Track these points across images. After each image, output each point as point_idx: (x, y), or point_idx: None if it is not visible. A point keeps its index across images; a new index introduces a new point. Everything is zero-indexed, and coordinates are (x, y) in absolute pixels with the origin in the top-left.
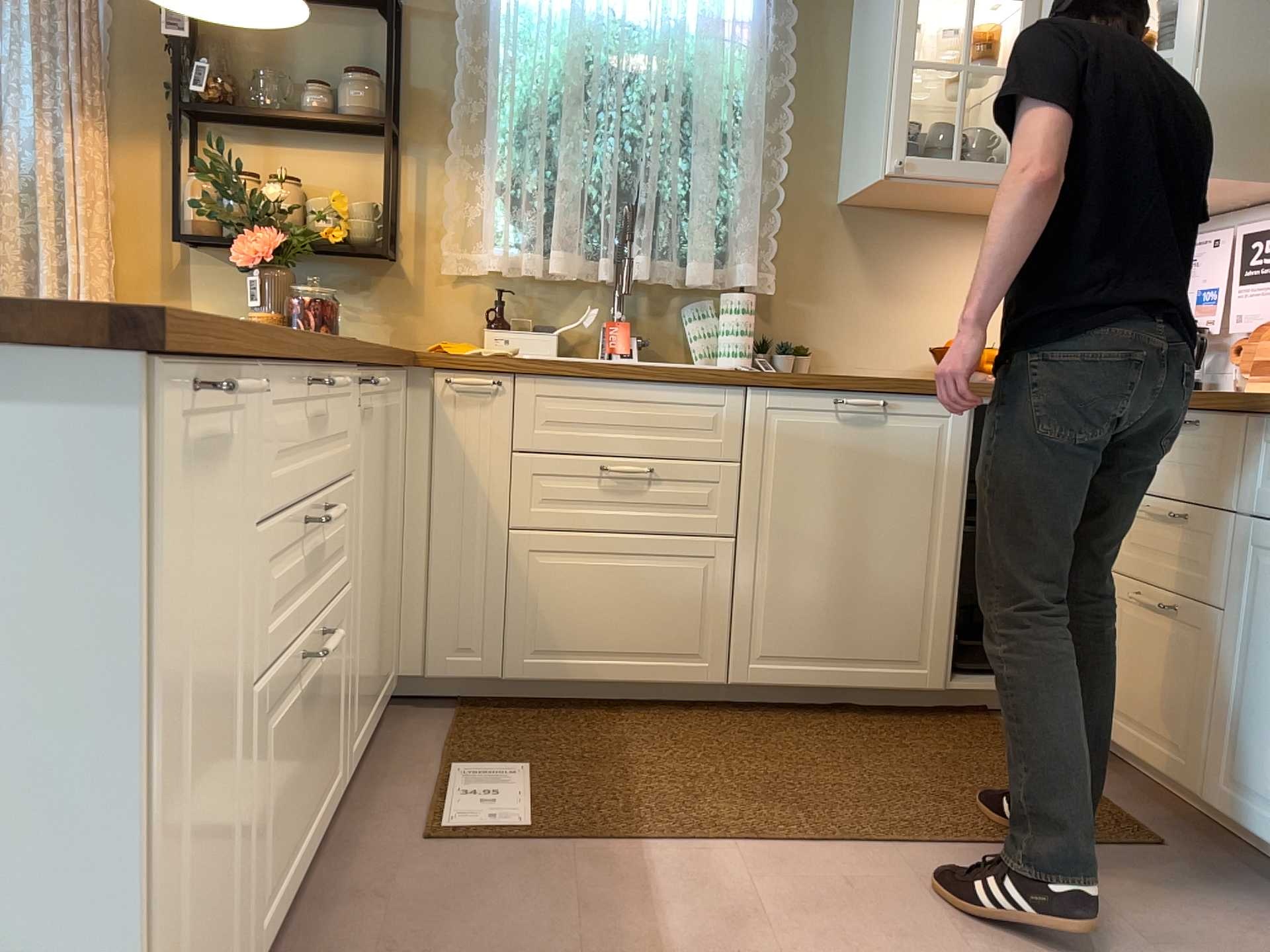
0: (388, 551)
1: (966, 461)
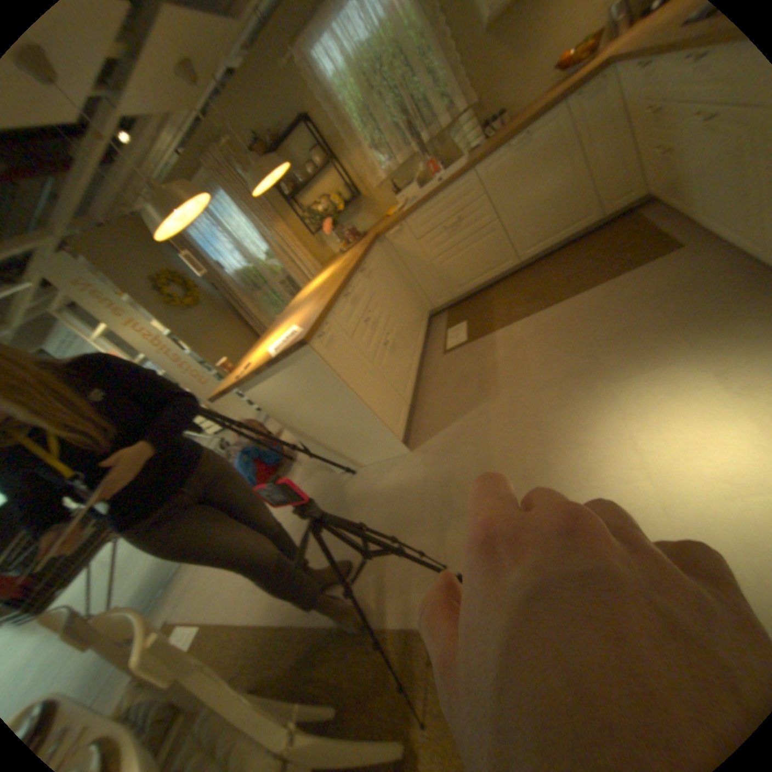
0: (404, 290)
1: (576, 125)
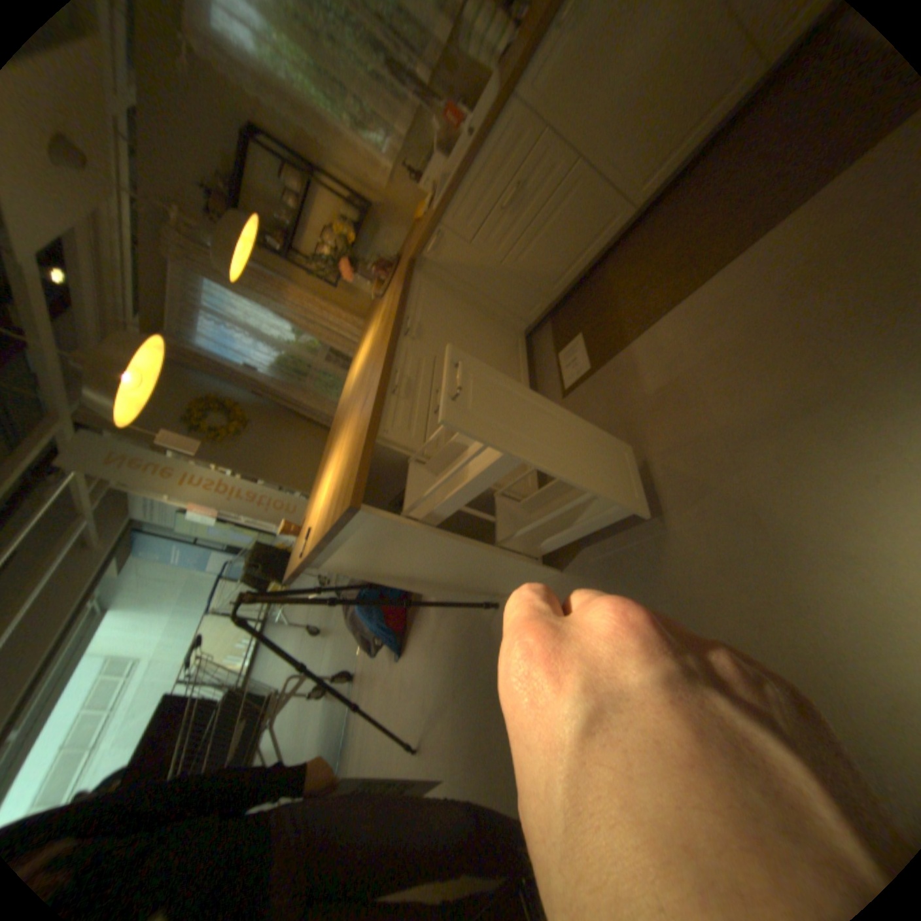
0: (477, 323)
1: None
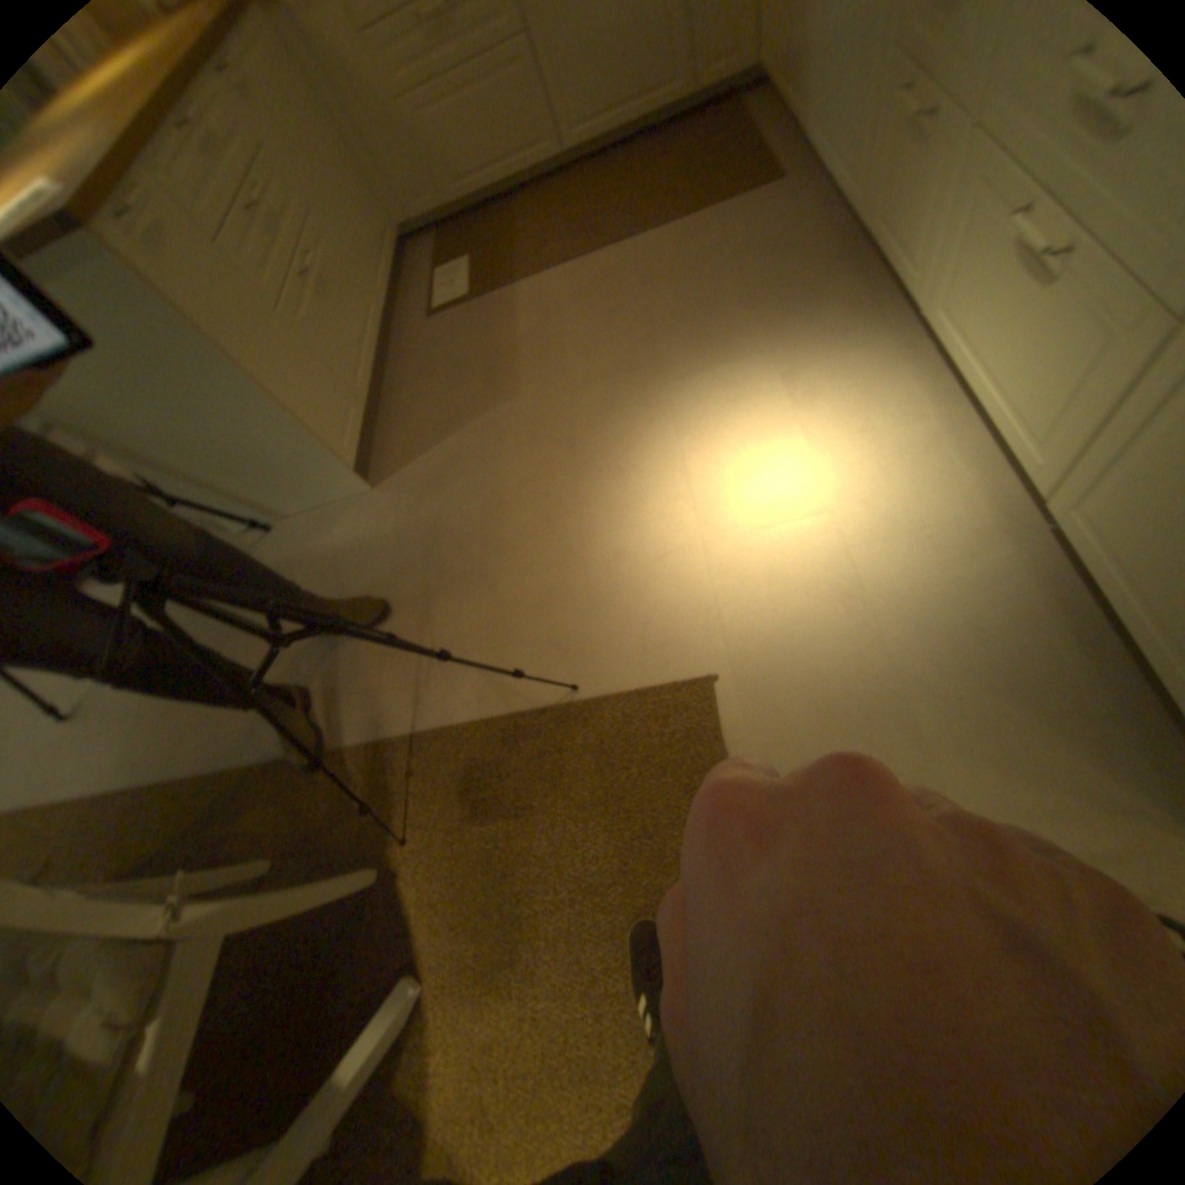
0: (331, 159)
1: None
